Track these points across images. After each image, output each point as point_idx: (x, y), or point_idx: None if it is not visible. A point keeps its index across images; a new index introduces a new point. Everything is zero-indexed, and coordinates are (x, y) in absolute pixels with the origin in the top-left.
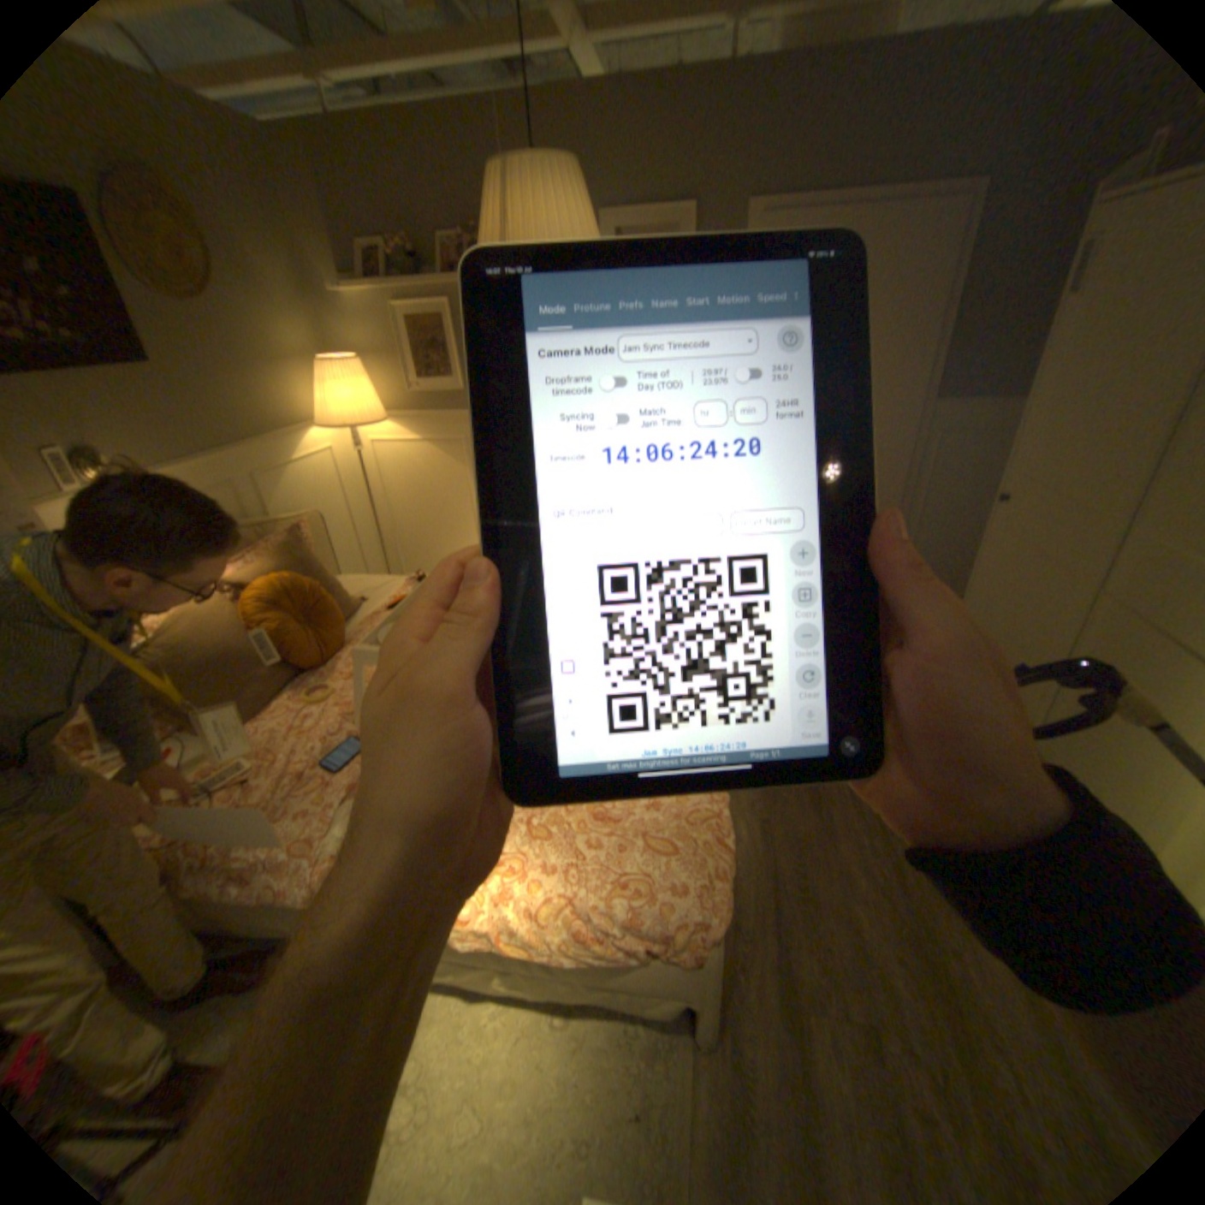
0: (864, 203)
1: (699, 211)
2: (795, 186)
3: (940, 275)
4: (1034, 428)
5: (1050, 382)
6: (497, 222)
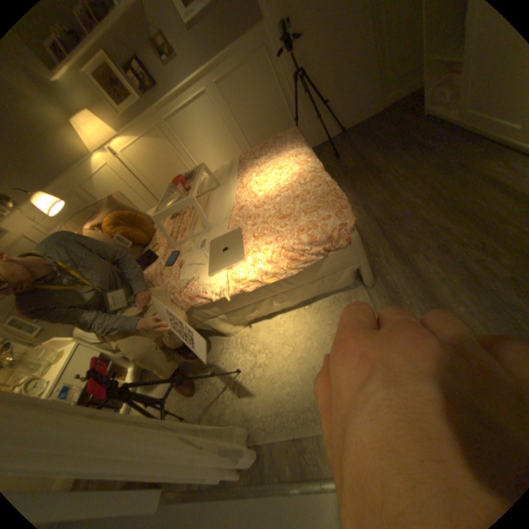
0: None
1: None
2: None
3: None
4: None
5: None
6: None
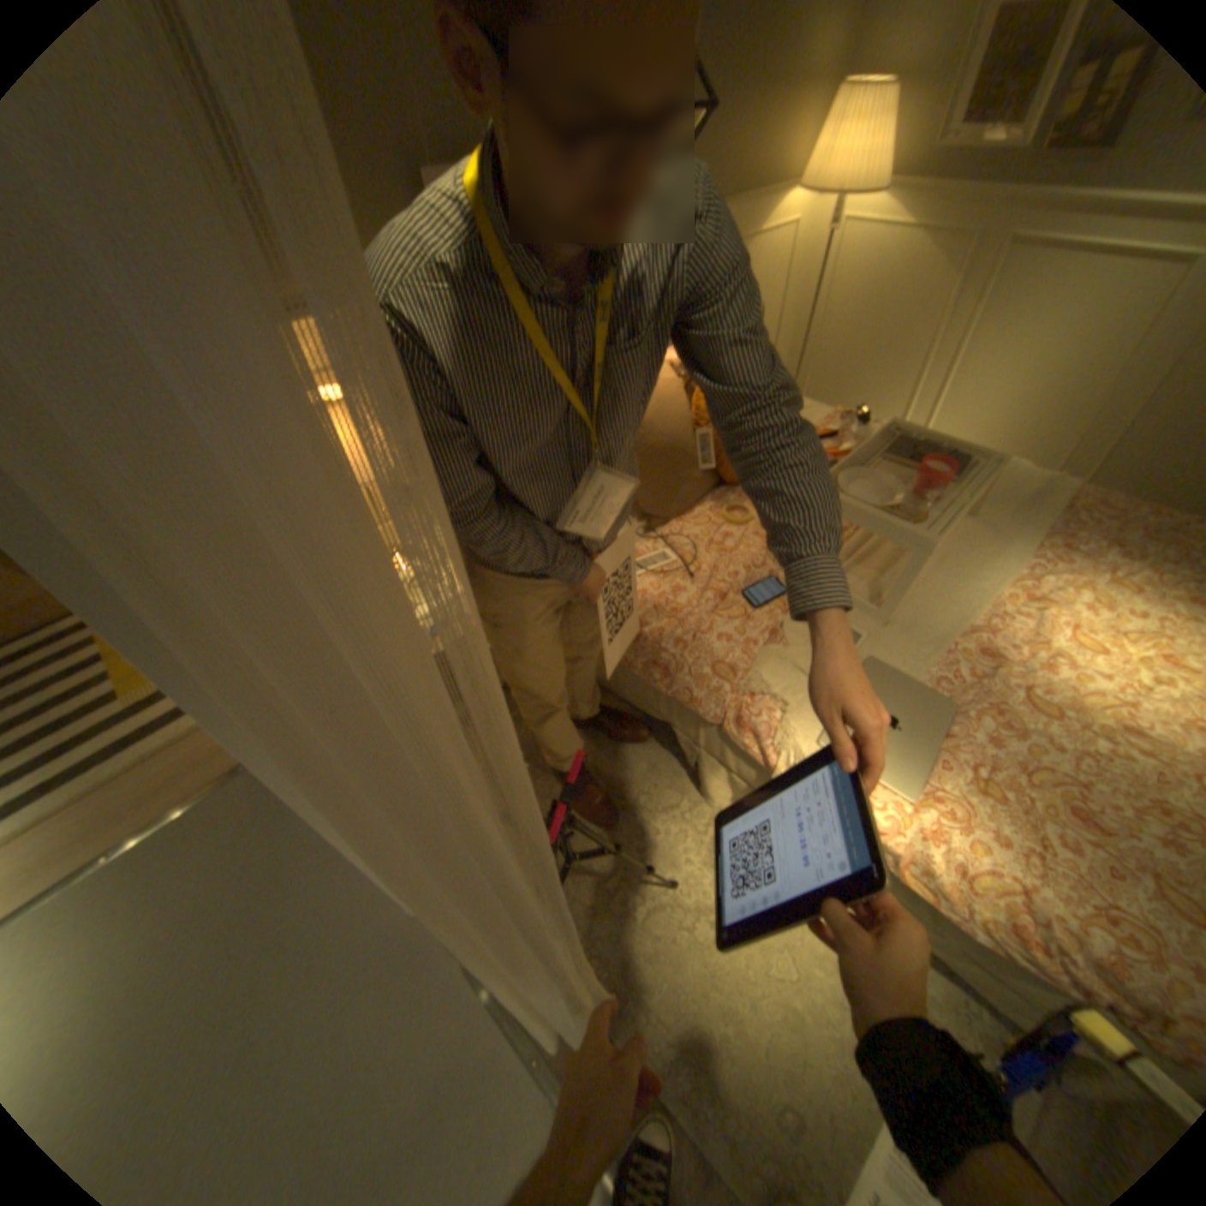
0: None
1: None
2: None
3: None
4: None
5: None
6: None
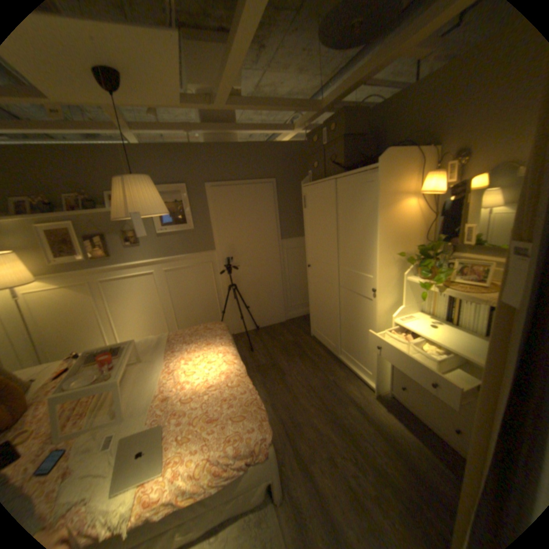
0: (243, 185)
1: (187, 186)
2: (220, 179)
3: (271, 204)
4: (309, 245)
5: (308, 232)
6: (118, 195)
